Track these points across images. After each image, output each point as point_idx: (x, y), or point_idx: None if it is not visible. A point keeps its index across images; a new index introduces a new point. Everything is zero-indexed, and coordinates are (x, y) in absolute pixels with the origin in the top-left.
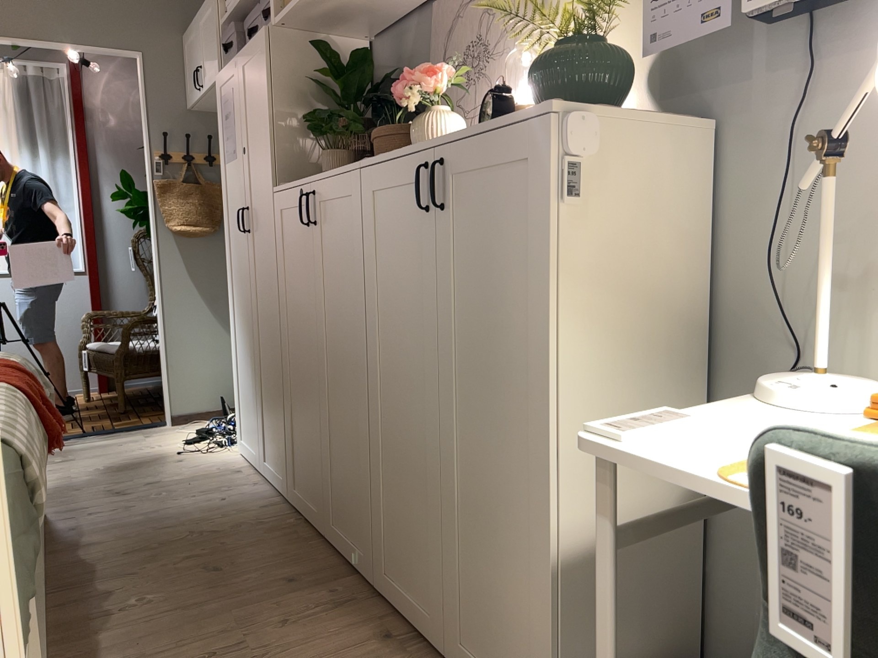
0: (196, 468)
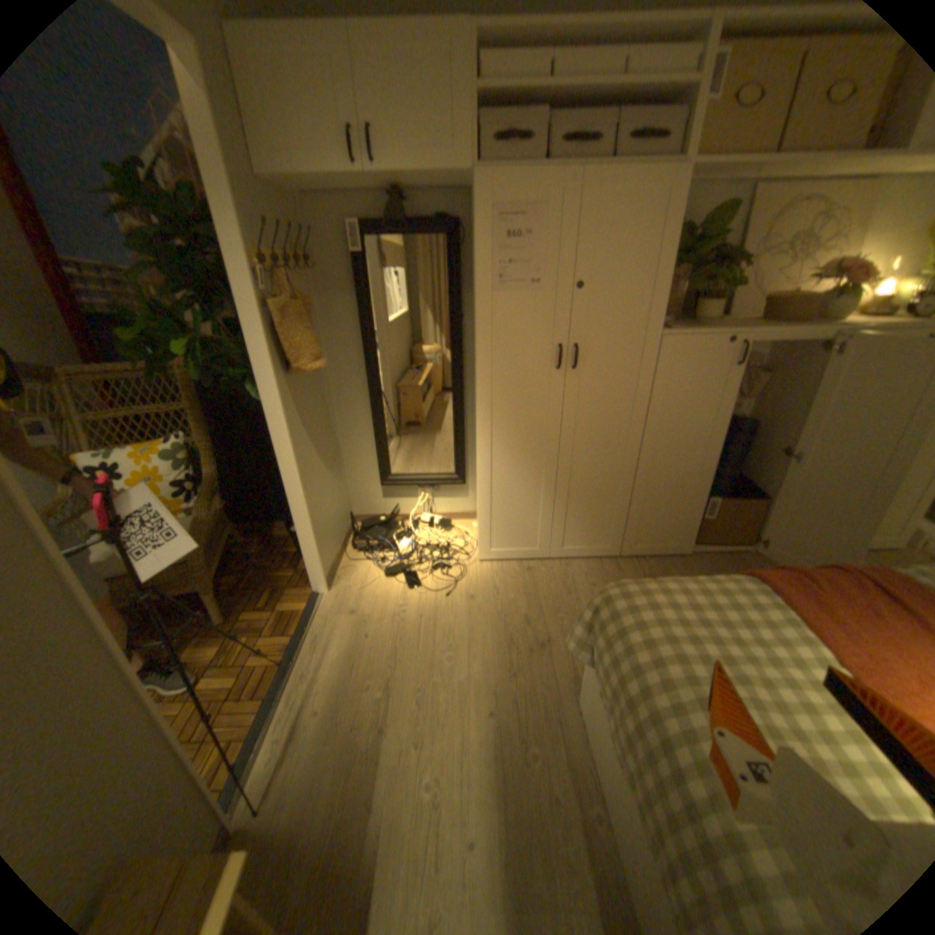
0: (503, 590)
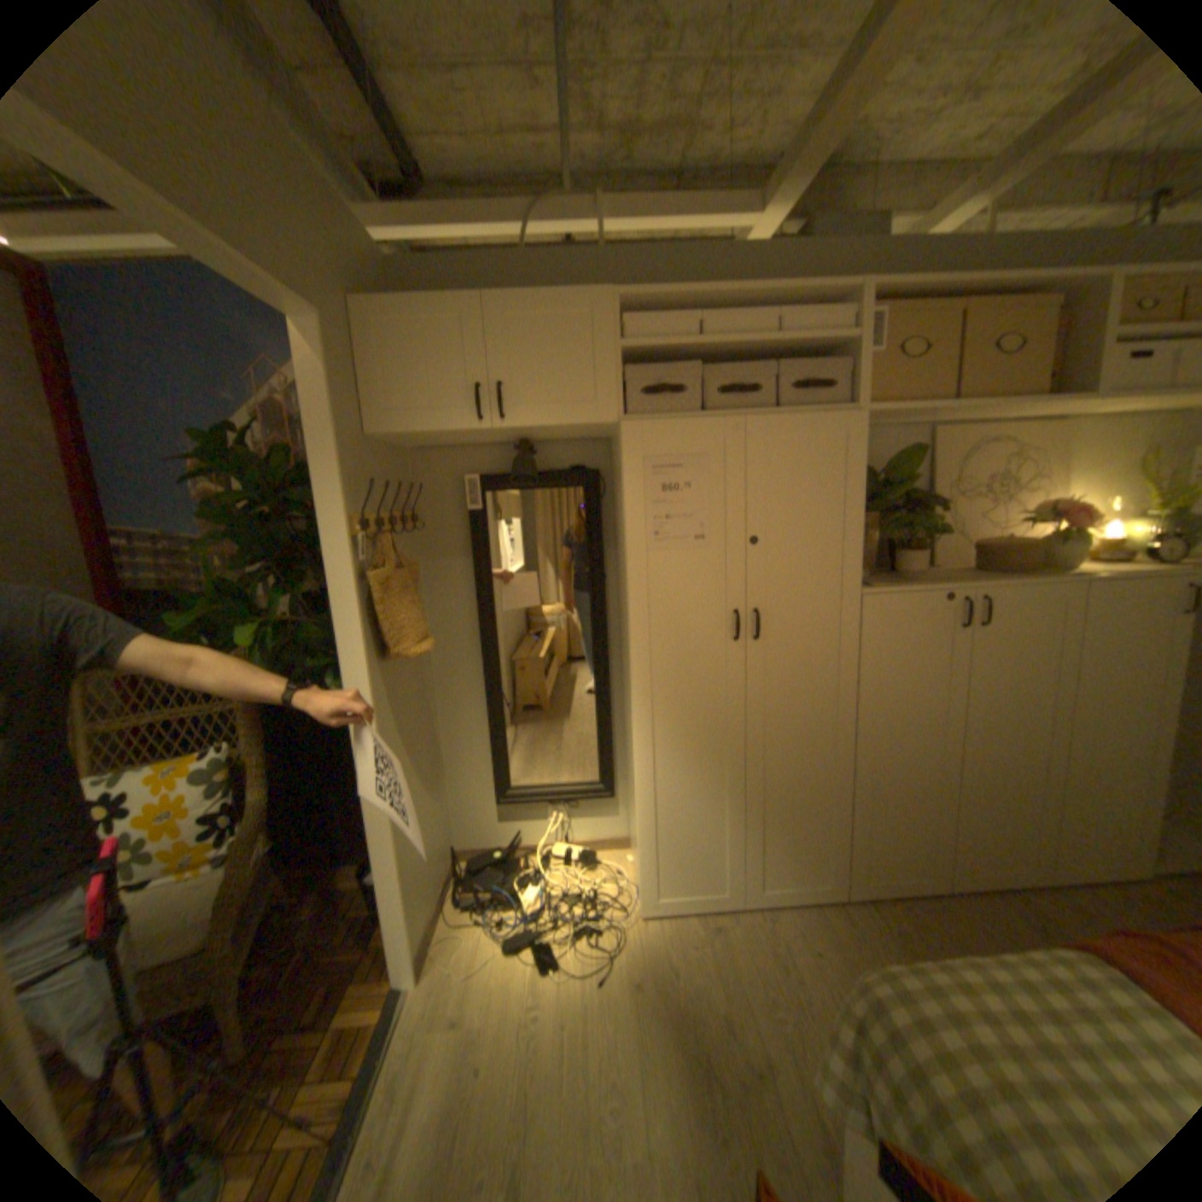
0: (684, 973)
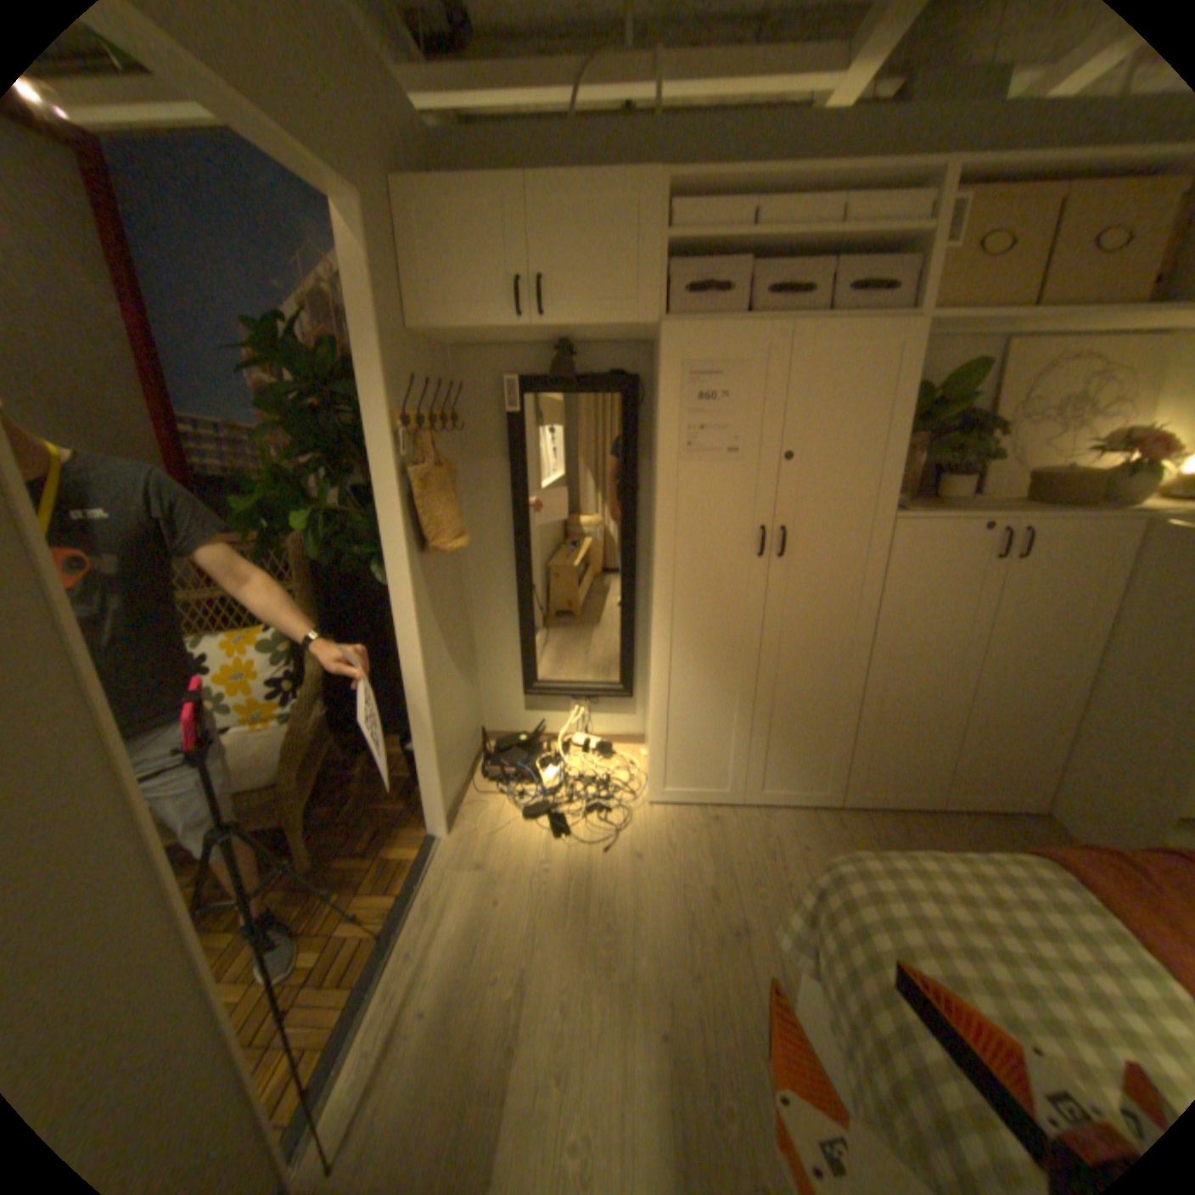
0: (682, 848)
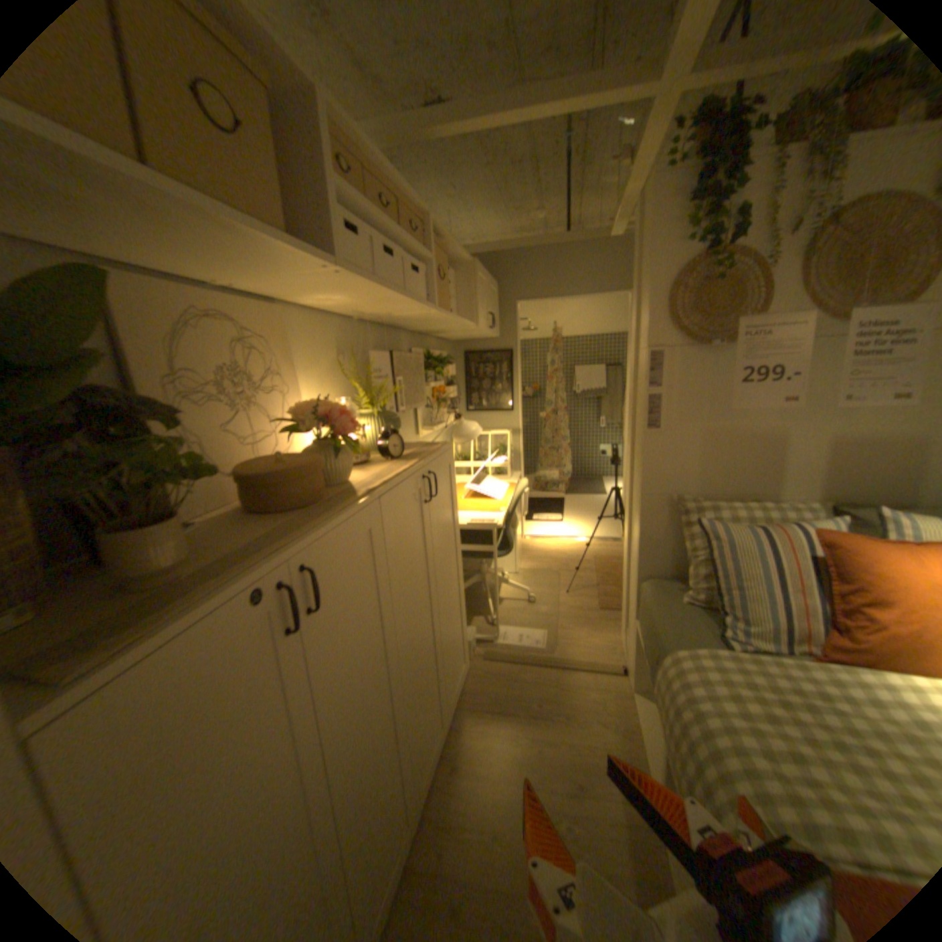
0: None
